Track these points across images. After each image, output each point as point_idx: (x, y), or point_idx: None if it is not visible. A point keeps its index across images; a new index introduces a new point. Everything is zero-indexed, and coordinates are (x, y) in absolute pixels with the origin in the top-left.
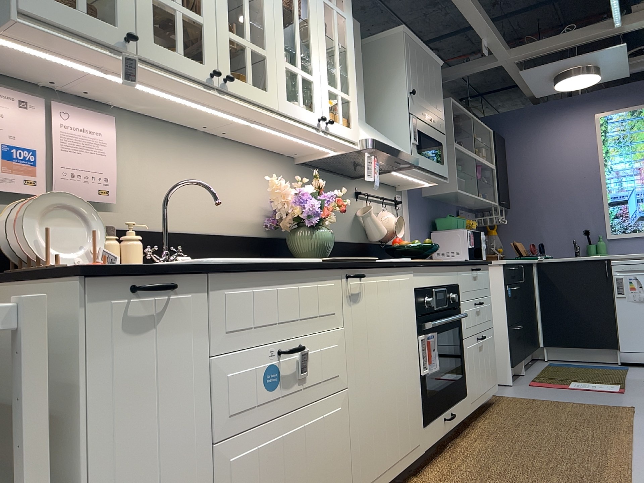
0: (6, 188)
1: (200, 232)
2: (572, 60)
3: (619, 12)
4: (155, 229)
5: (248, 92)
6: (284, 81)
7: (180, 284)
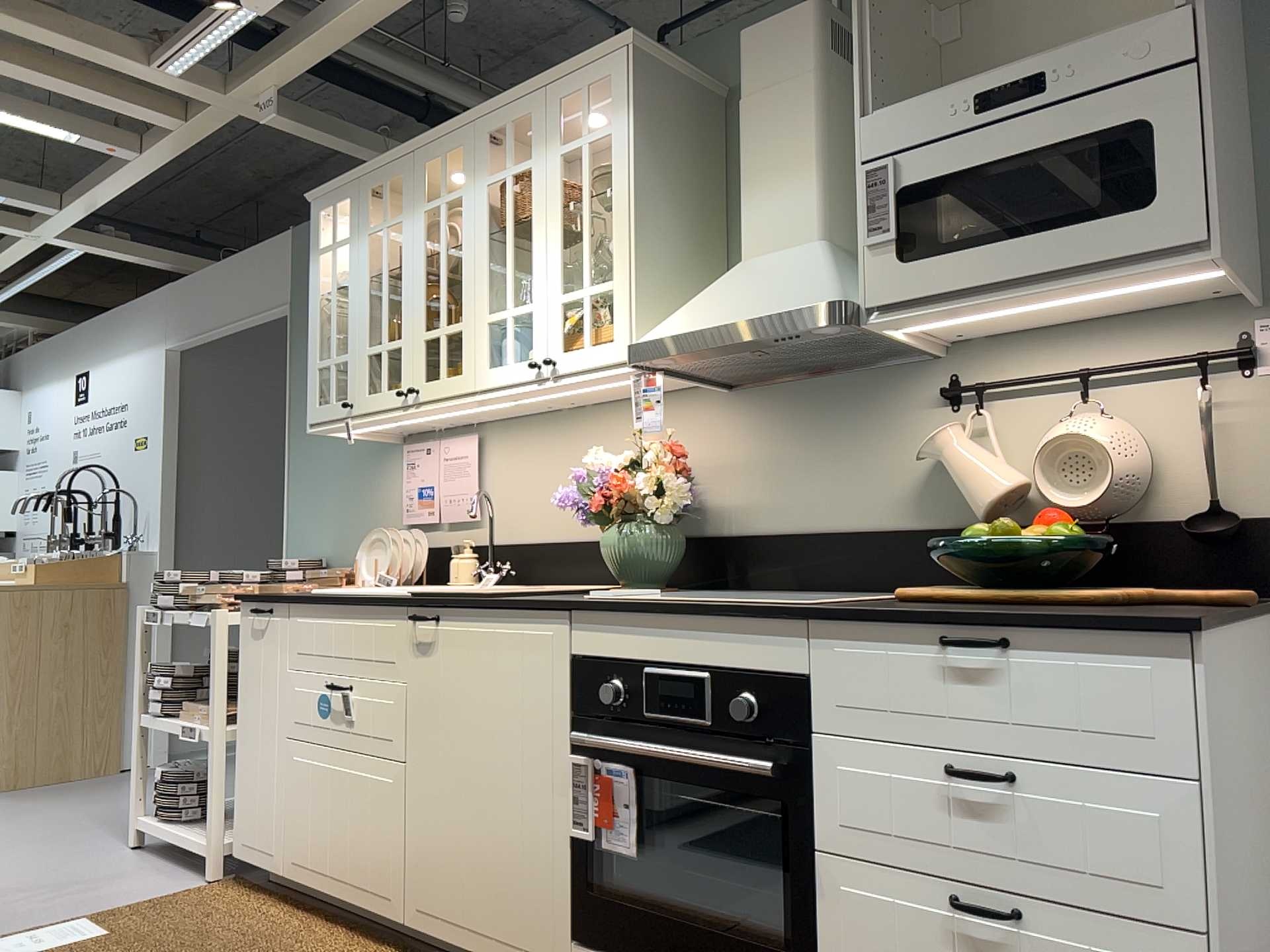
0: (421, 520)
1: (558, 540)
2: None
3: None
4: (513, 541)
5: (438, 388)
6: (483, 344)
7: (277, 609)
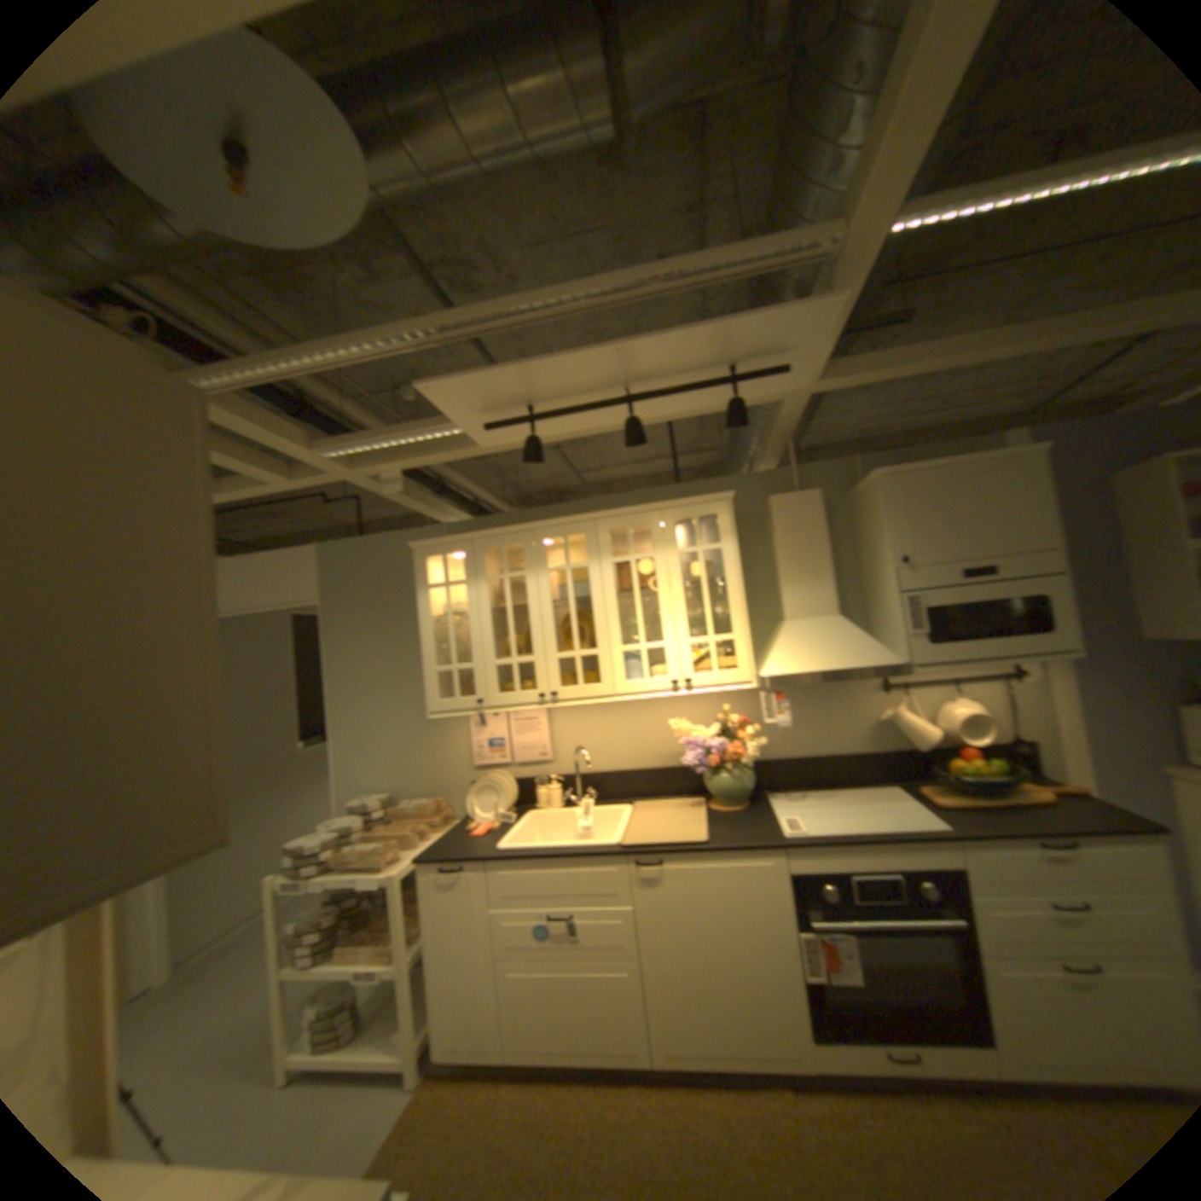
0: (496, 762)
1: (627, 770)
2: None
3: None
4: (587, 773)
5: (581, 693)
6: (623, 666)
7: (471, 868)
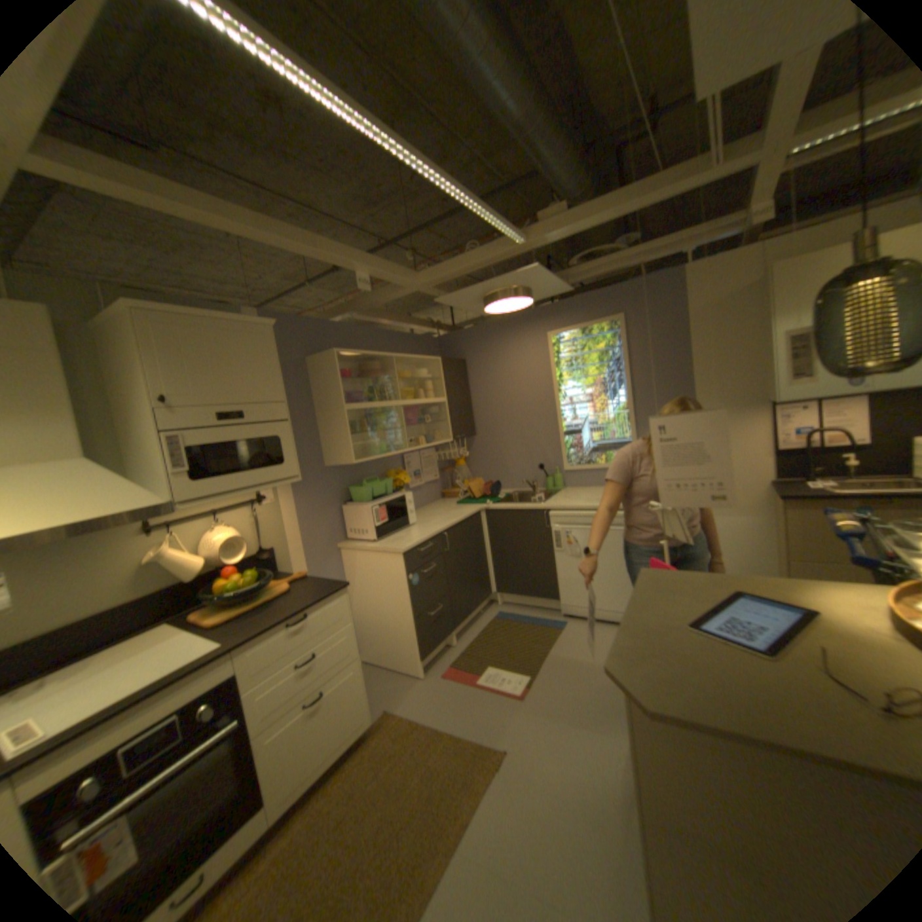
0: None
1: None
2: (485, 284)
3: (508, 227)
4: None
5: None
6: None
7: None
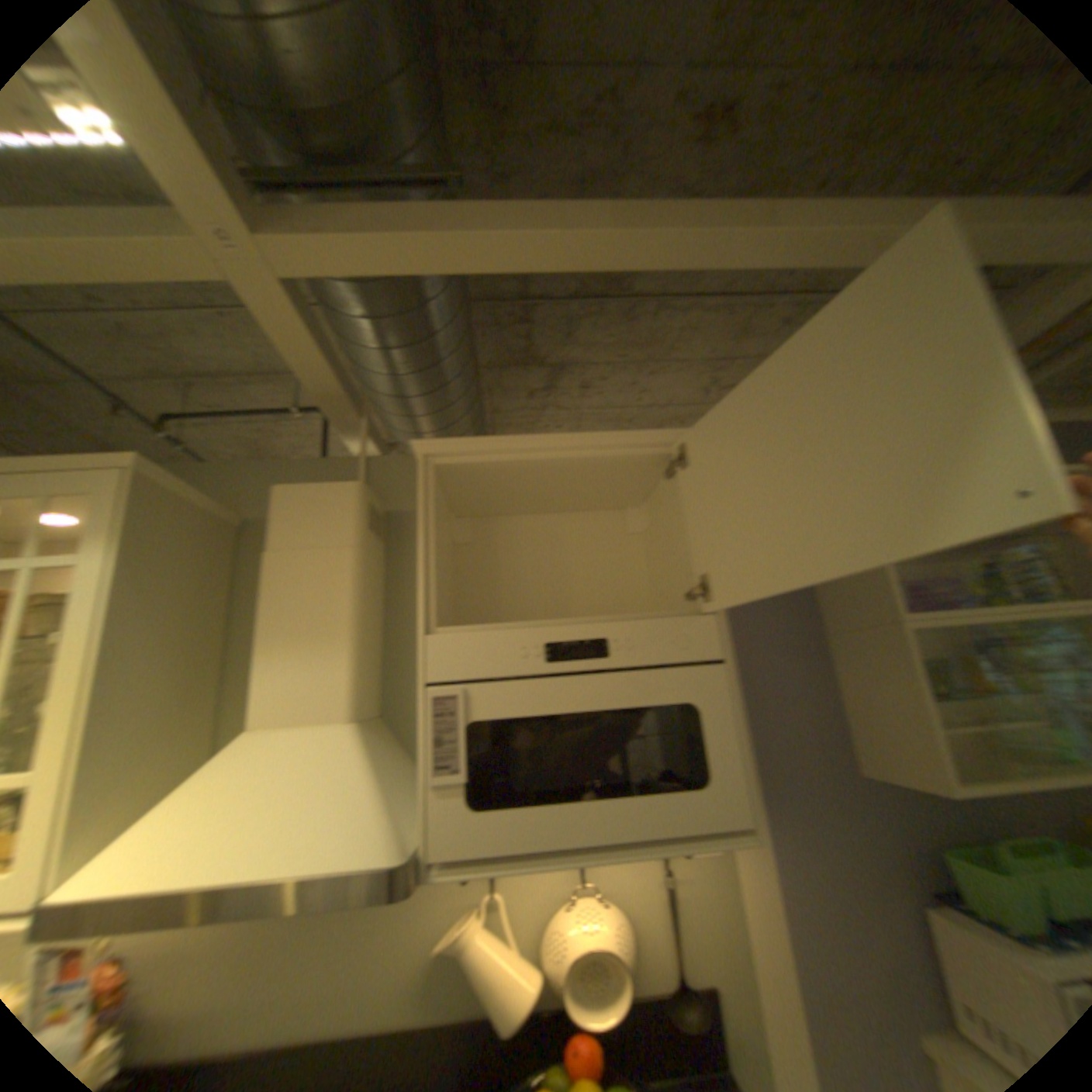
0: None
1: None
2: None
3: None
4: None
5: None
6: None
7: None
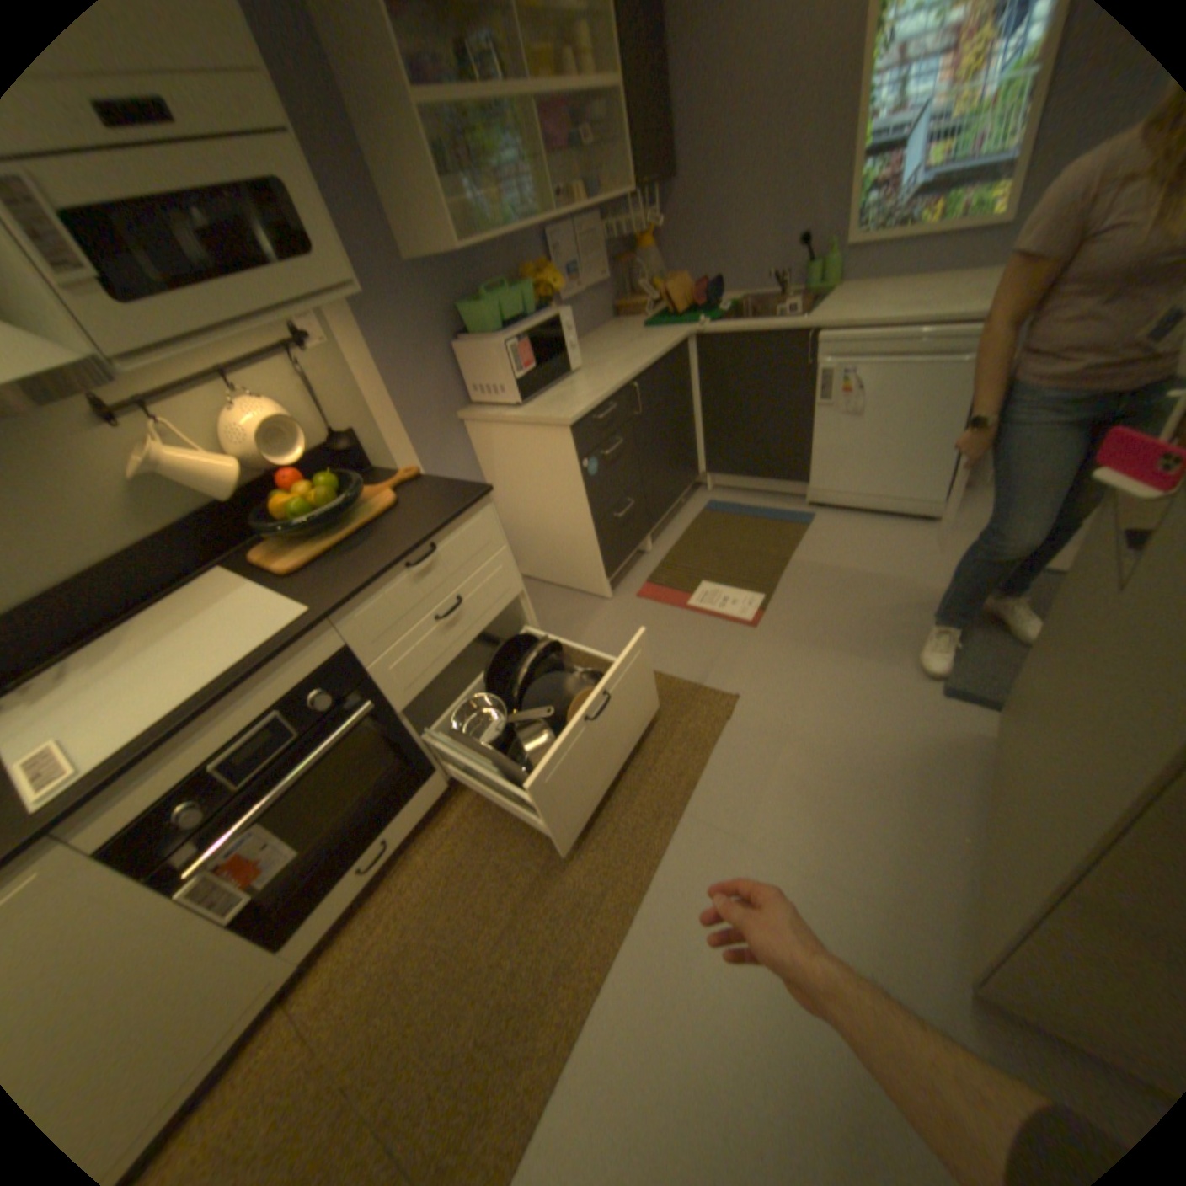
0: None
1: None
2: None
3: None
4: None
5: None
6: None
7: None
